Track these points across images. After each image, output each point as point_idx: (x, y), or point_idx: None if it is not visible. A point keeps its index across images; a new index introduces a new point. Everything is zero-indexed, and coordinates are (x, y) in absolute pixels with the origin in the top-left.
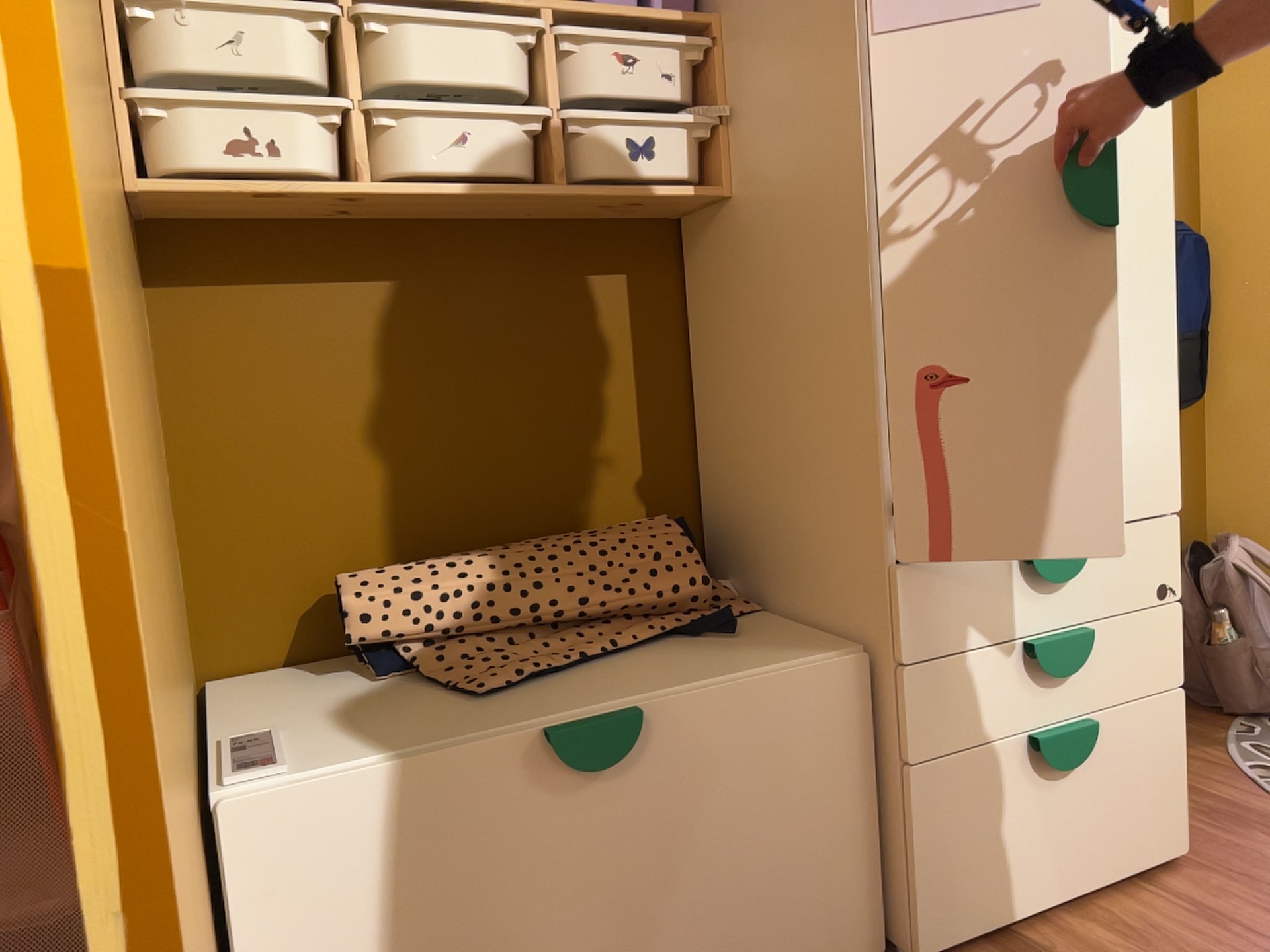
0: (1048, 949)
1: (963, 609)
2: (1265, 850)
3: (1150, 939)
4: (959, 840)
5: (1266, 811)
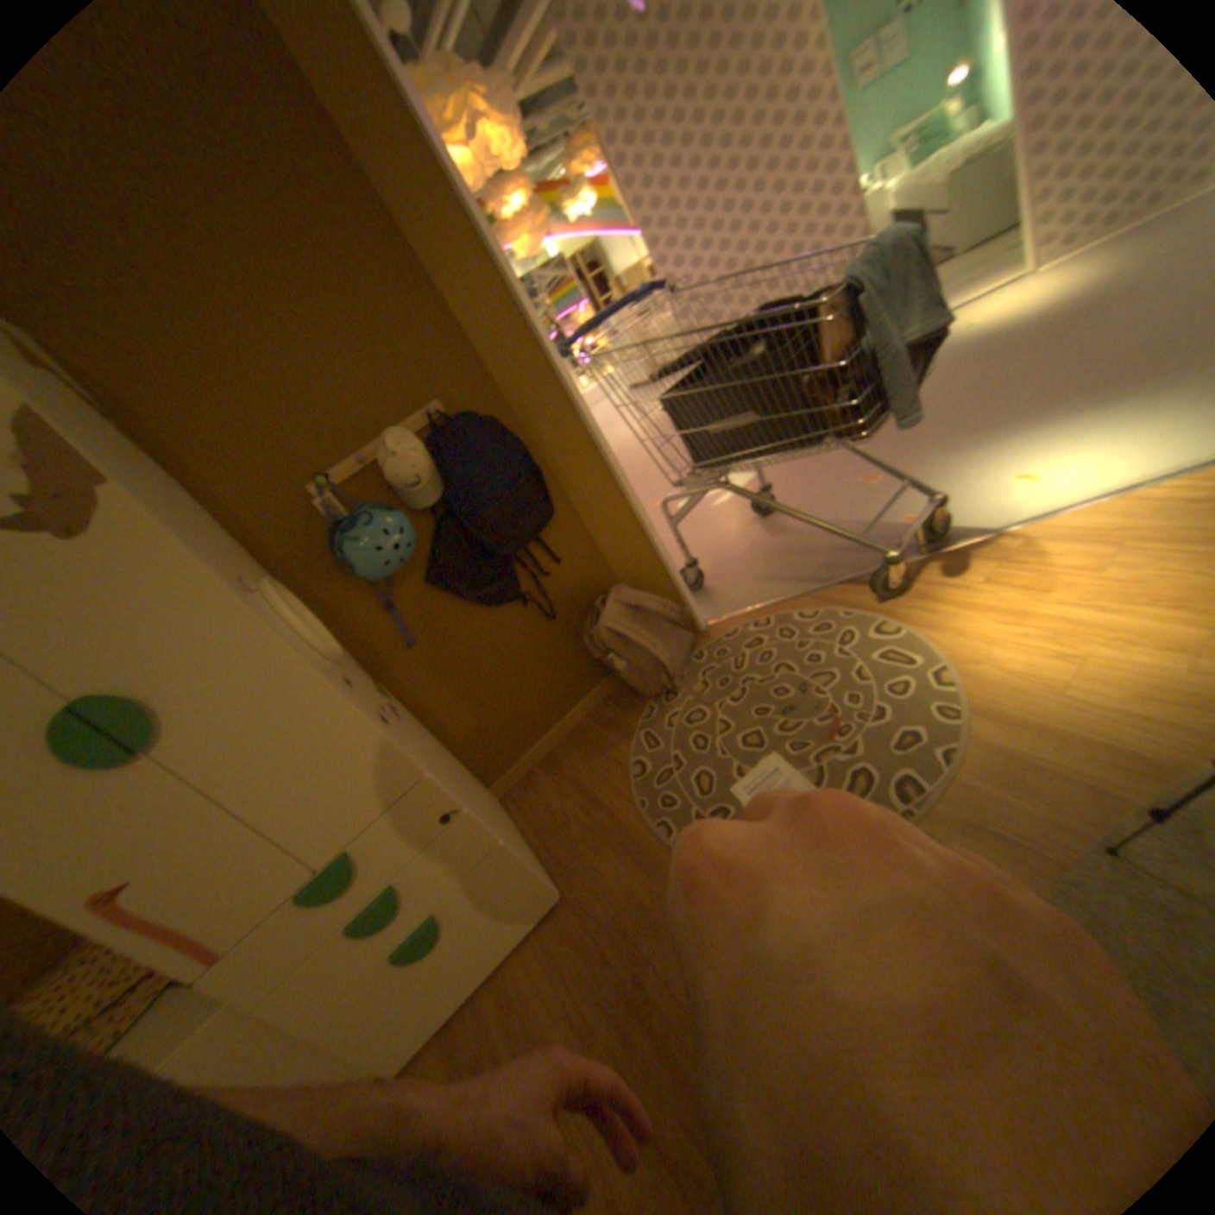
0: (460, 1037)
1: (273, 956)
2: (604, 874)
3: (511, 1007)
4: (372, 1029)
5: (621, 823)
